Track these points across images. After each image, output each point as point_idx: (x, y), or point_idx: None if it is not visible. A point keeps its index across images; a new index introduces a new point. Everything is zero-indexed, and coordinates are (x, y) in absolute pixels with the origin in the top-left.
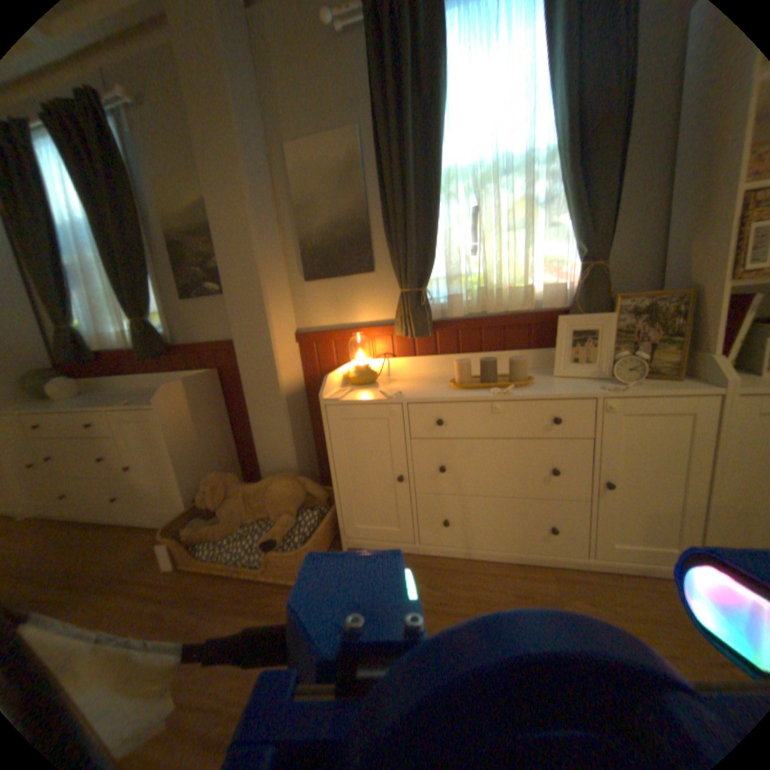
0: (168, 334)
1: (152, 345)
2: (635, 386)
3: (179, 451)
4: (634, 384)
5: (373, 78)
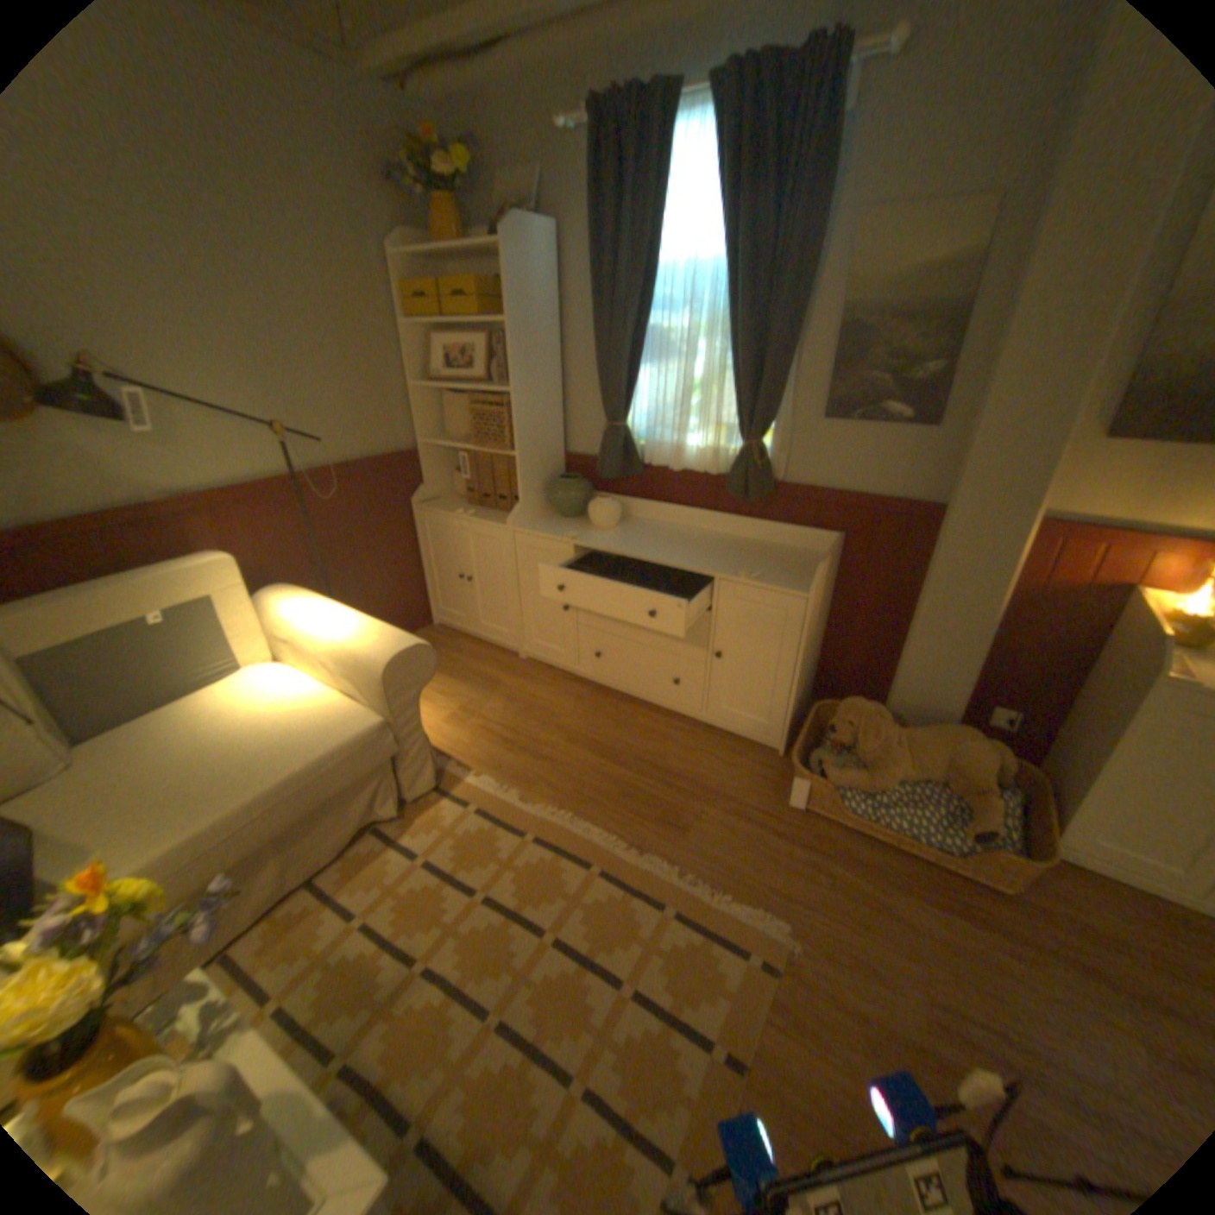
0: (777, 465)
1: (762, 484)
2: None
3: (804, 654)
4: None
5: None
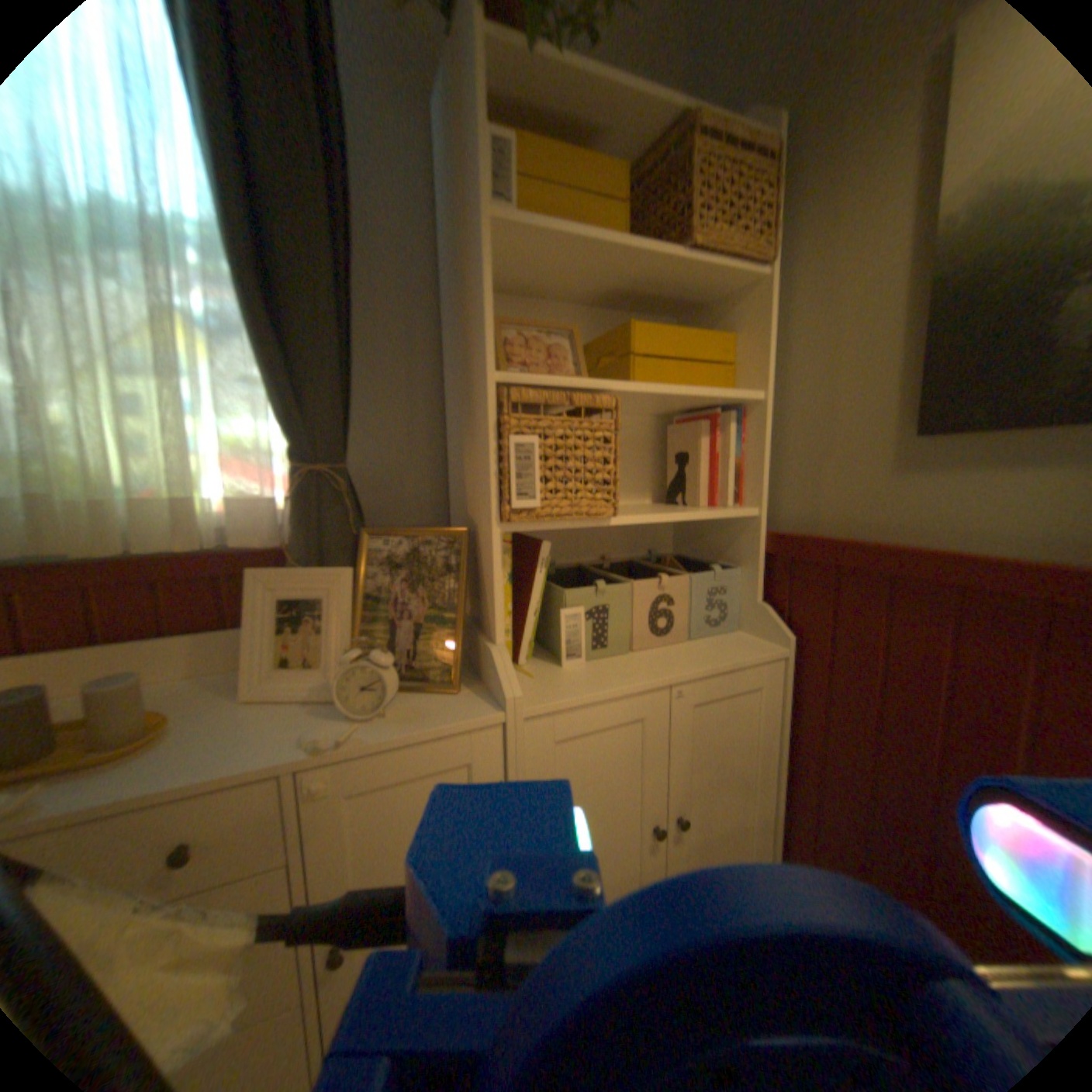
0: None
1: None
2: (374, 722)
3: None
4: (360, 728)
5: None
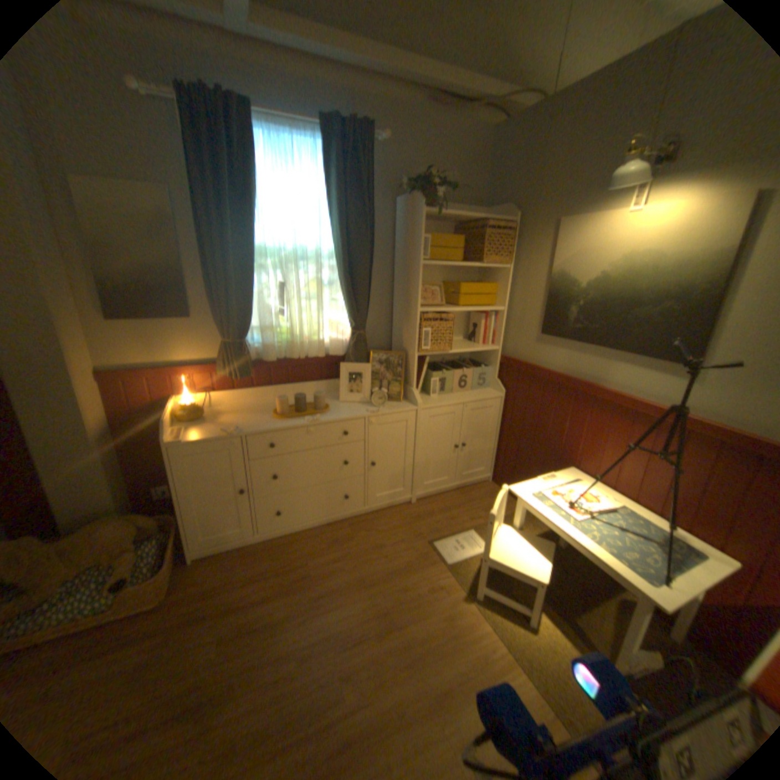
0: None
1: None
2: (381, 409)
3: None
4: (381, 409)
5: (187, 161)
